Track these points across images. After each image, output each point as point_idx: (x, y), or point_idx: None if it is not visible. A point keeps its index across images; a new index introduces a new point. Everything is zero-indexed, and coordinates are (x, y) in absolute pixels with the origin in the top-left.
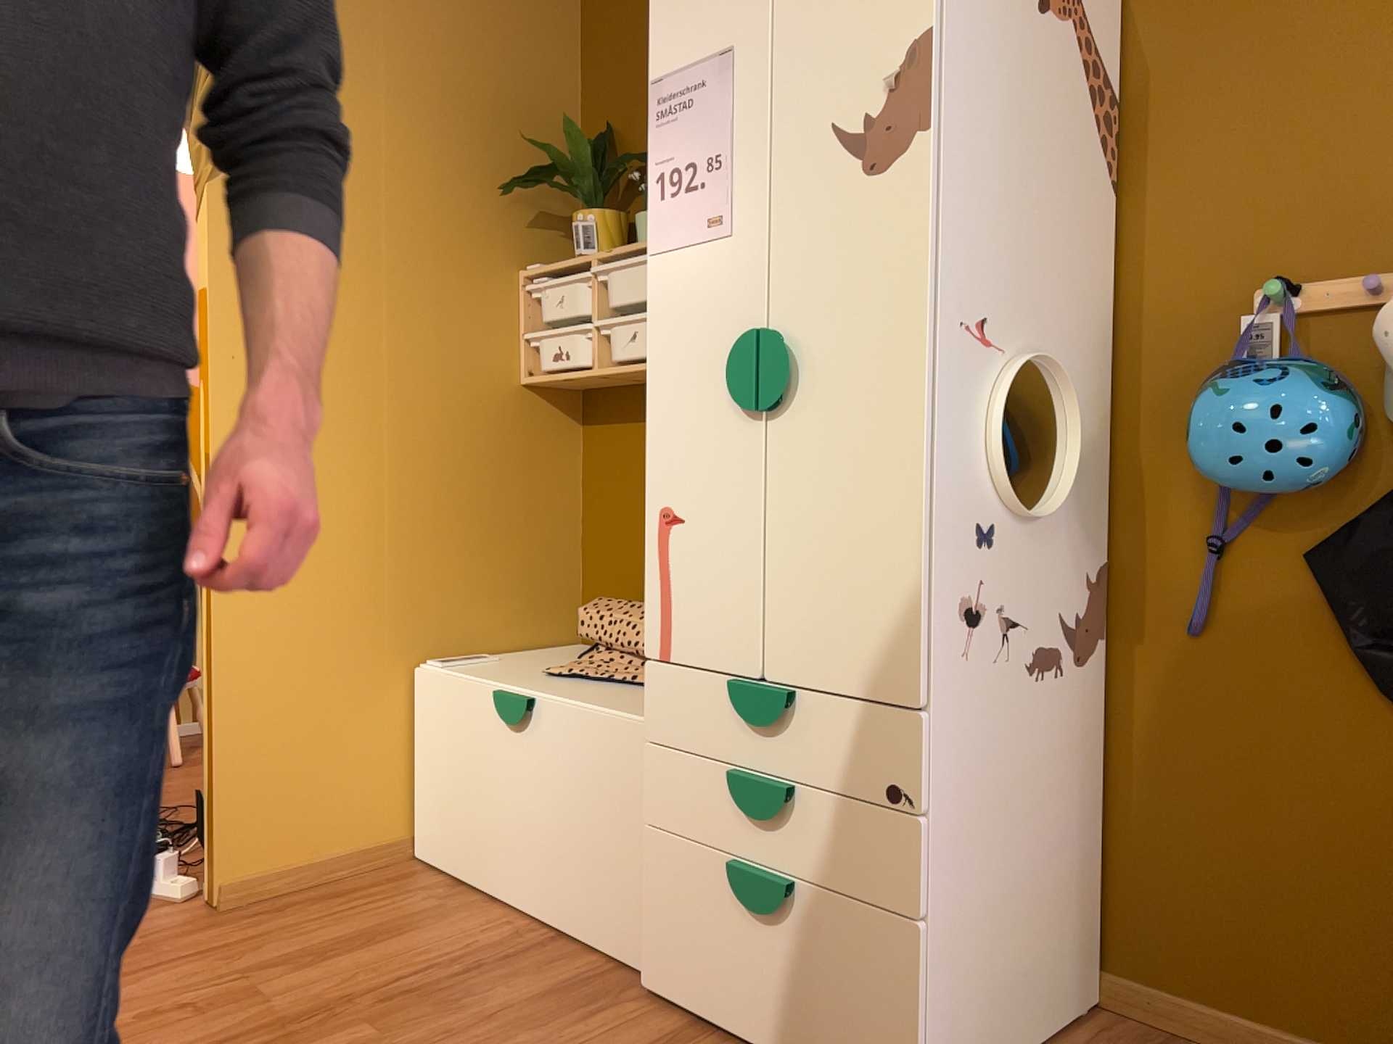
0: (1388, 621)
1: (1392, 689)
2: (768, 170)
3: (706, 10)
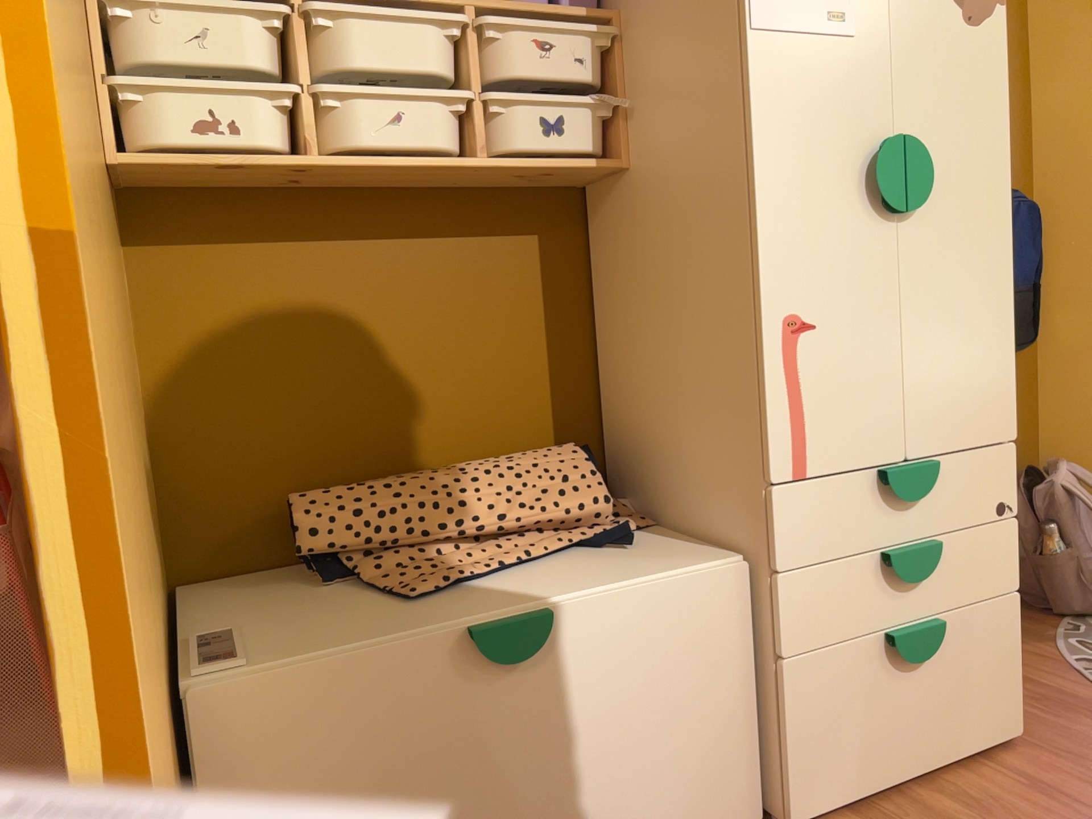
0: None
1: None
2: None
3: None
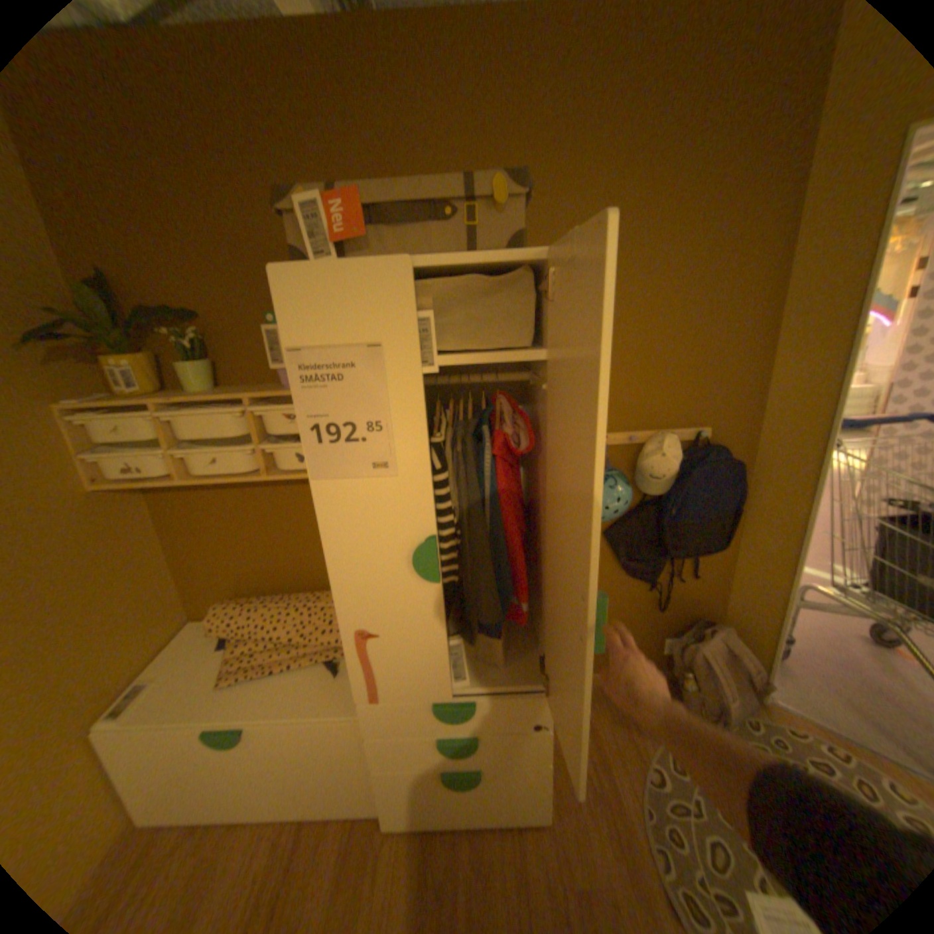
0: (630, 553)
1: (631, 574)
2: (426, 438)
3: (344, 303)
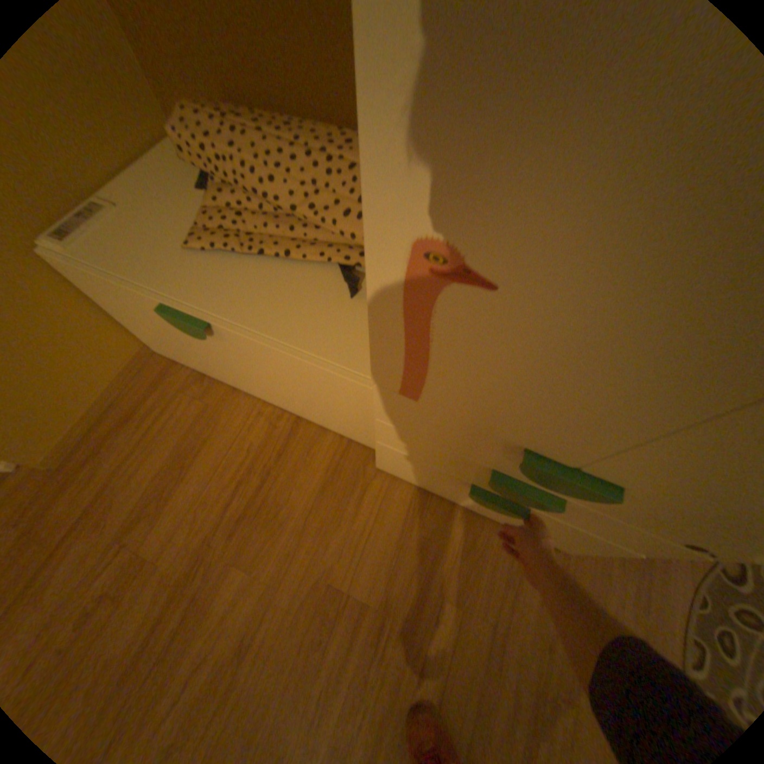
0: None
1: None
2: None
3: None
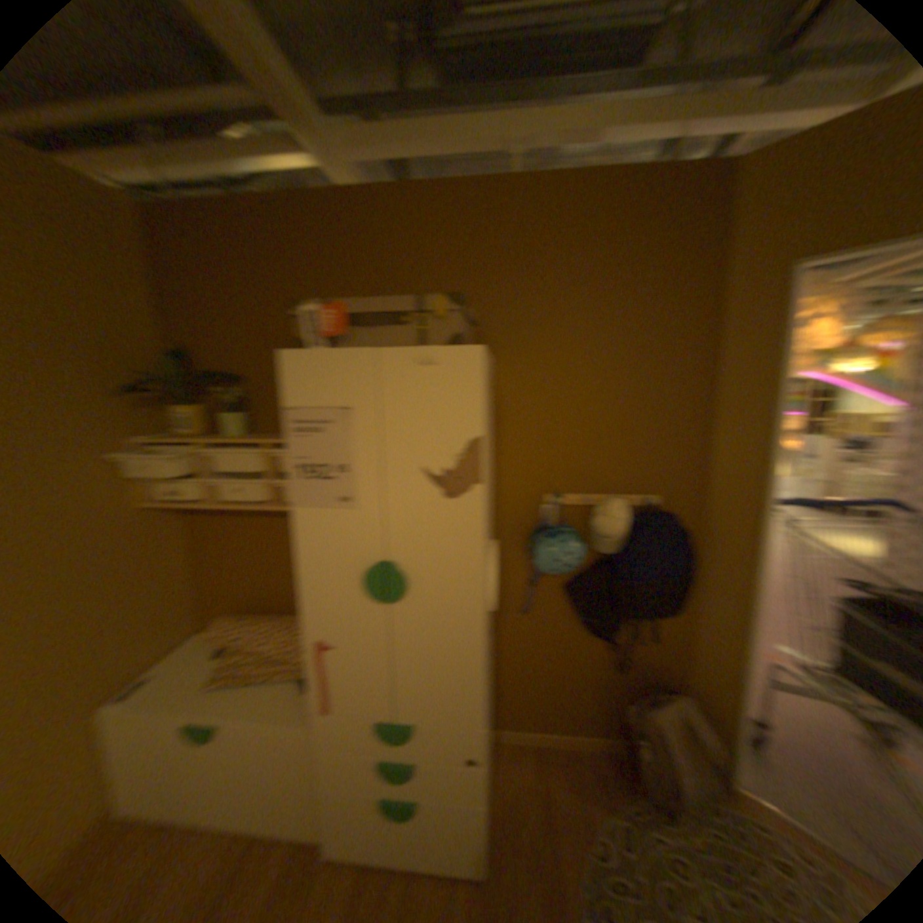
0: (587, 609)
1: (588, 630)
2: (377, 481)
3: (324, 378)
